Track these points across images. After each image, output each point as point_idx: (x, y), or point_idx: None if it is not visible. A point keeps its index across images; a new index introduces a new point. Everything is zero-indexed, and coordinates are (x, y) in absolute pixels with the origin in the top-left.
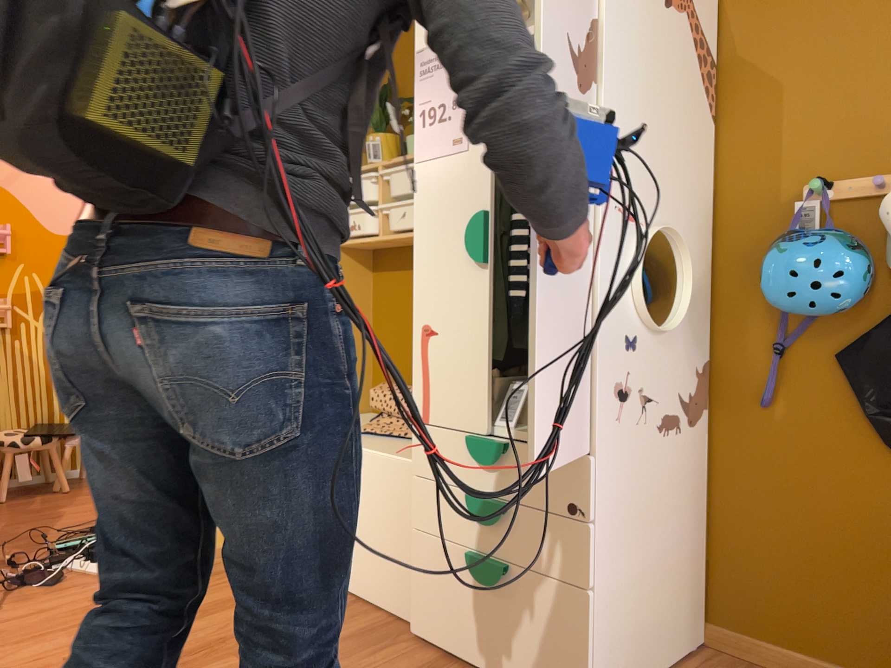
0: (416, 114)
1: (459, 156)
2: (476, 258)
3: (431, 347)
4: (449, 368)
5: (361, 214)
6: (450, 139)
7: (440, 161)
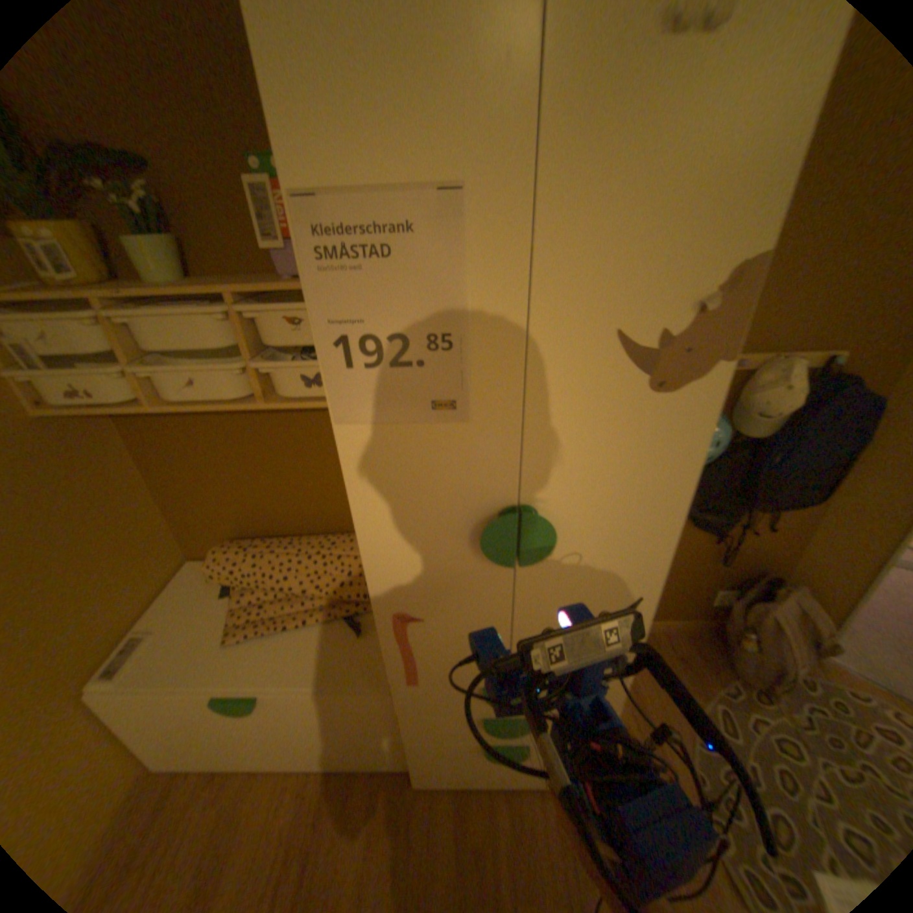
0: (317, 334)
1: (450, 429)
2: (492, 554)
3: (414, 632)
4: (448, 646)
5: (85, 374)
6: (427, 400)
7: (405, 430)
